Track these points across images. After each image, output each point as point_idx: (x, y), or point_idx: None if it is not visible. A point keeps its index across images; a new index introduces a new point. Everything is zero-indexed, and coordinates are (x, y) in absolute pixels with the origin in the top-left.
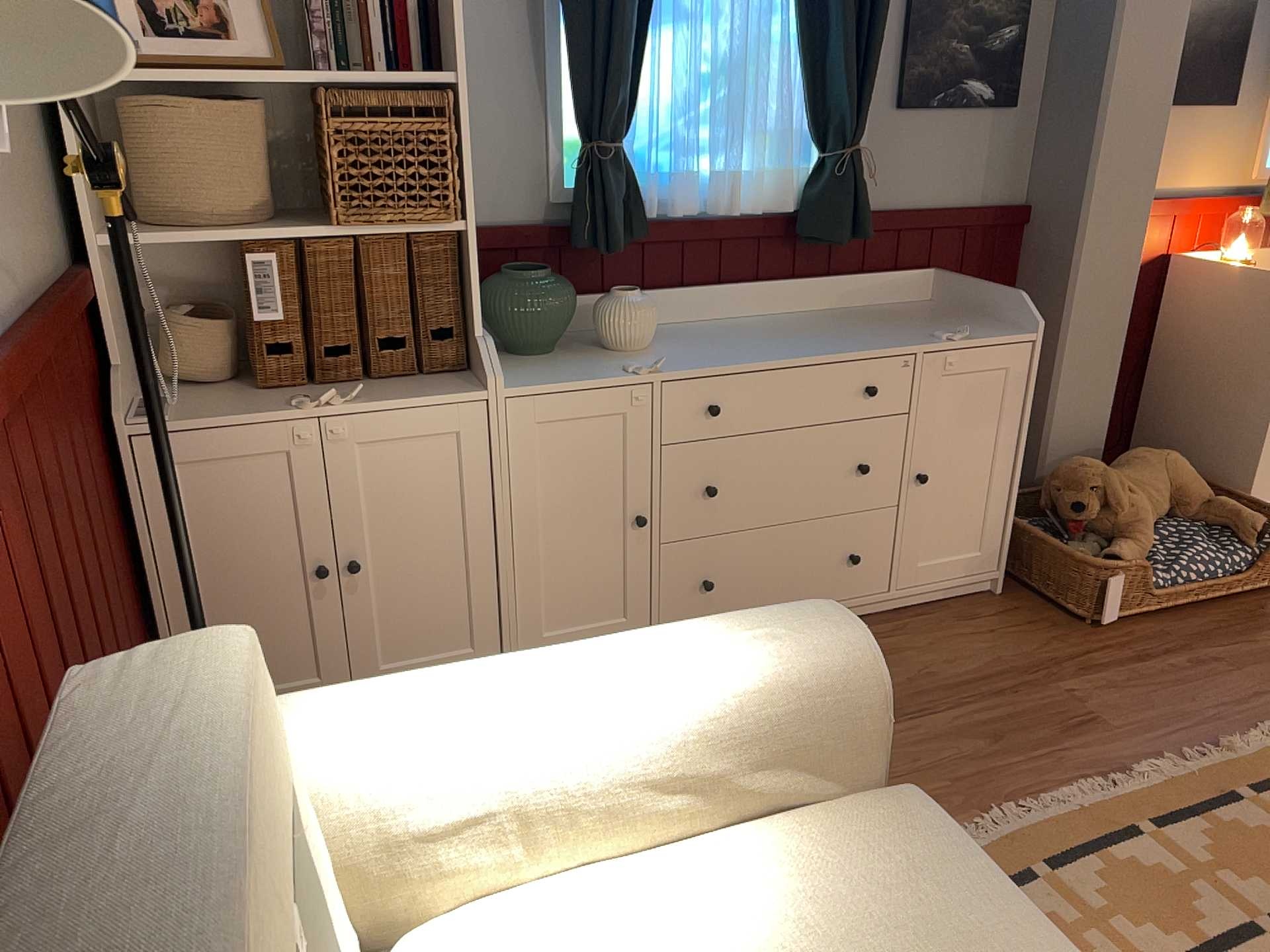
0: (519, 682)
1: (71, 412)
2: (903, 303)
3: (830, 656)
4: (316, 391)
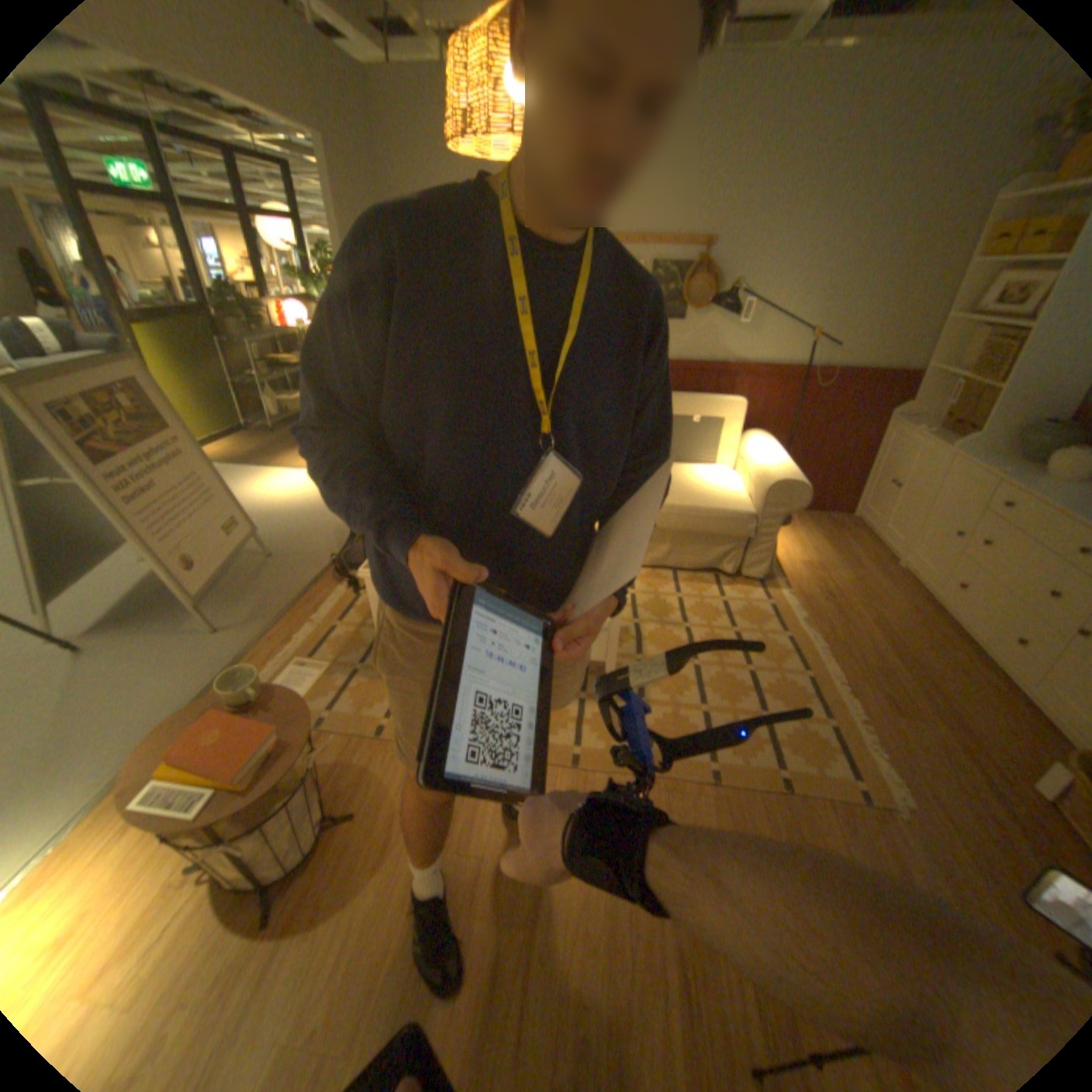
0: (769, 450)
1: (864, 397)
2: None
3: (775, 477)
4: (945, 432)
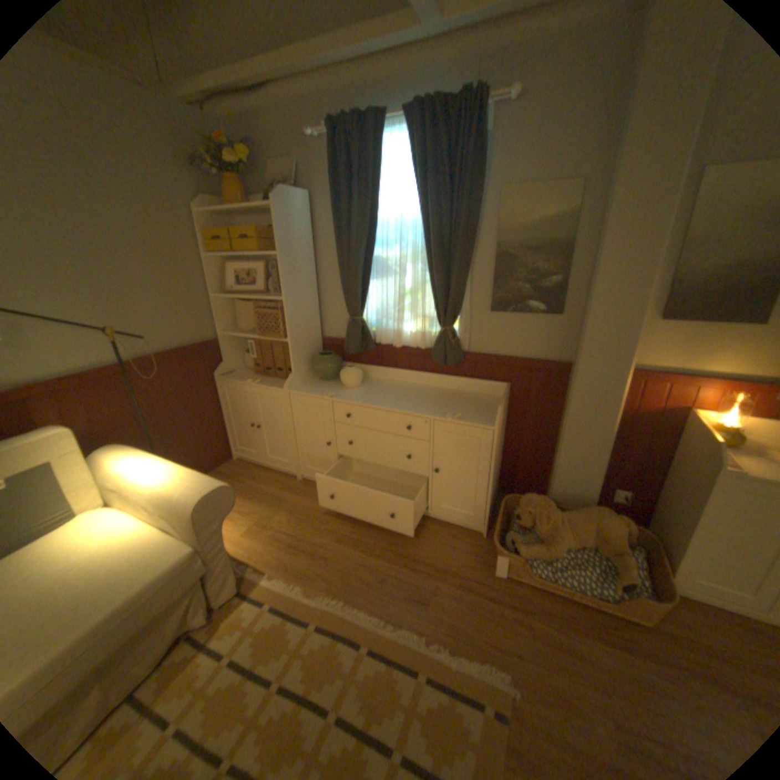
0: (144, 467)
1: (185, 372)
2: (488, 395)
3: (187, 499)
4: (262, 378)
